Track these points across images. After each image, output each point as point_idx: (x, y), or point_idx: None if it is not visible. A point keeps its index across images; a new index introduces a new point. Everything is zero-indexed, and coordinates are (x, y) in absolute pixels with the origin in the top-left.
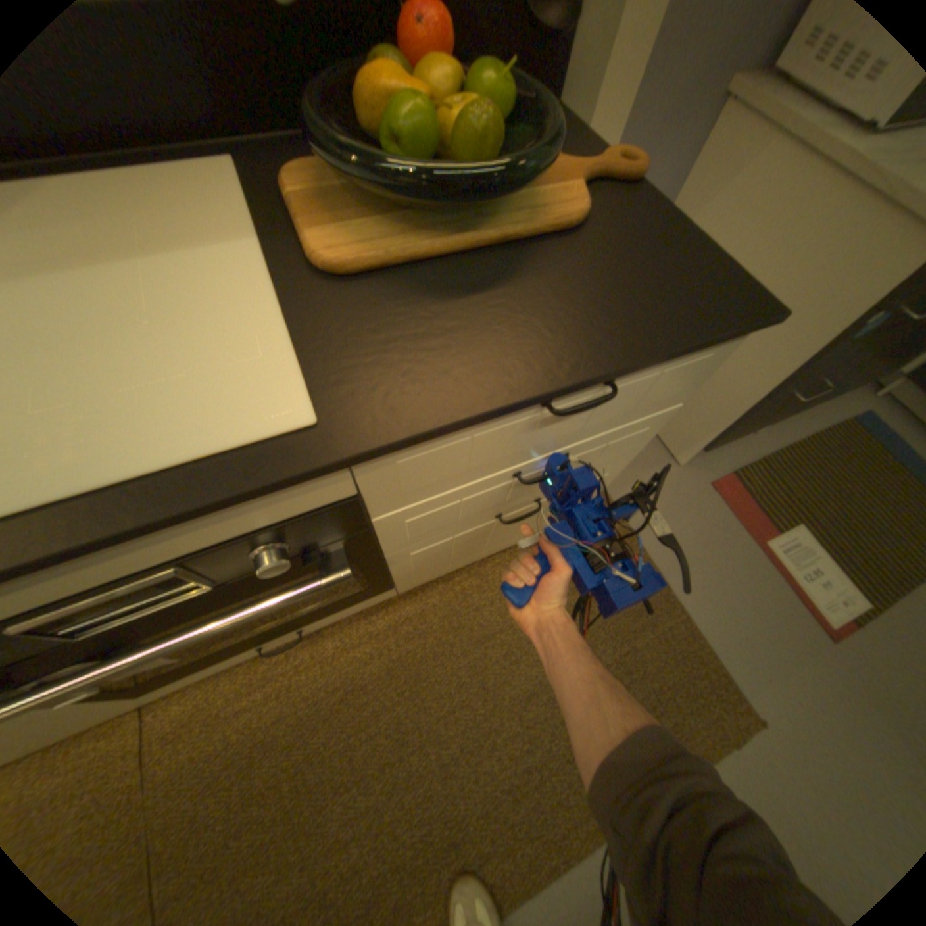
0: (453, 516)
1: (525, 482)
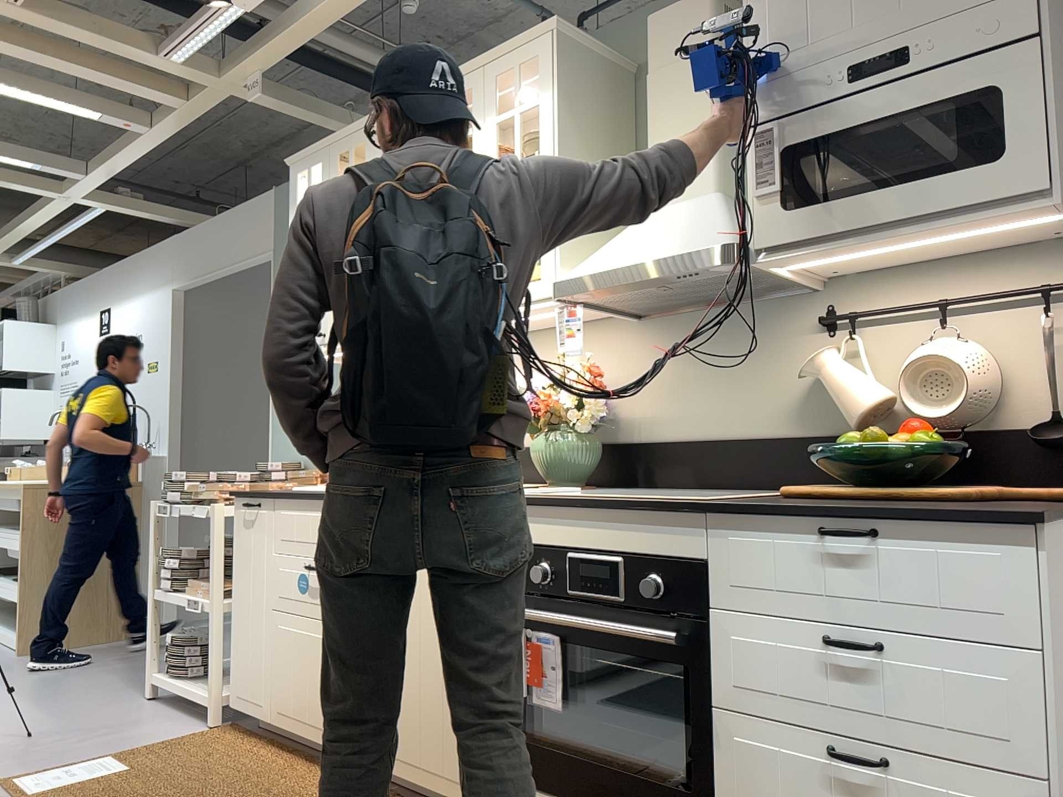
0: (775, 680)
1: (827, 642)
